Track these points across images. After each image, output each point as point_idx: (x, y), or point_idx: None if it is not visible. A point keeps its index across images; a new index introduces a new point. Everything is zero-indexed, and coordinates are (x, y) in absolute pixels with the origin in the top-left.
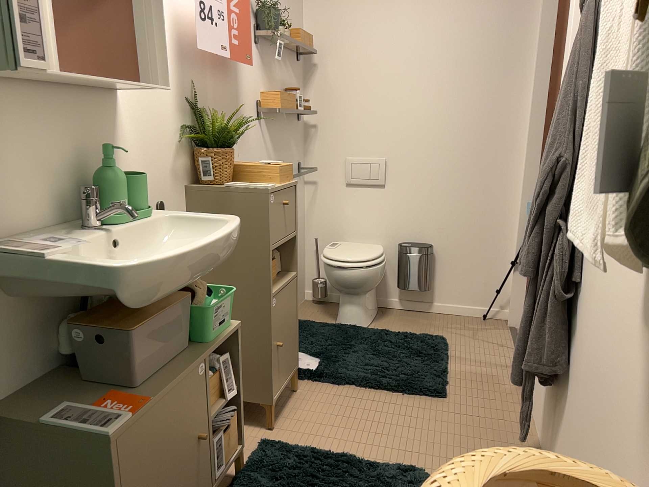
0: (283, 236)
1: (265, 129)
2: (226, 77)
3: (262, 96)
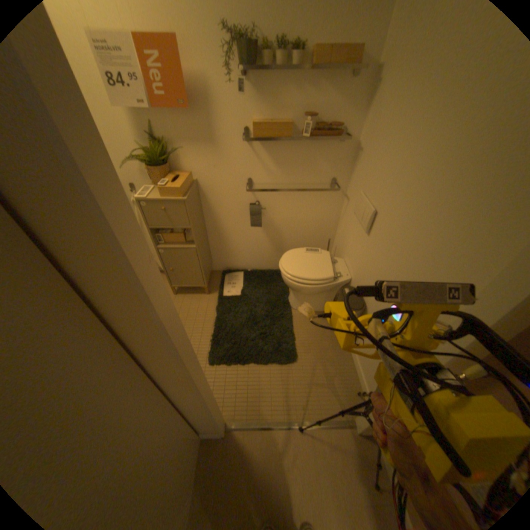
0: (167, 225)
1: (258, 148)
2: (191, 112)
3: (253, 122)
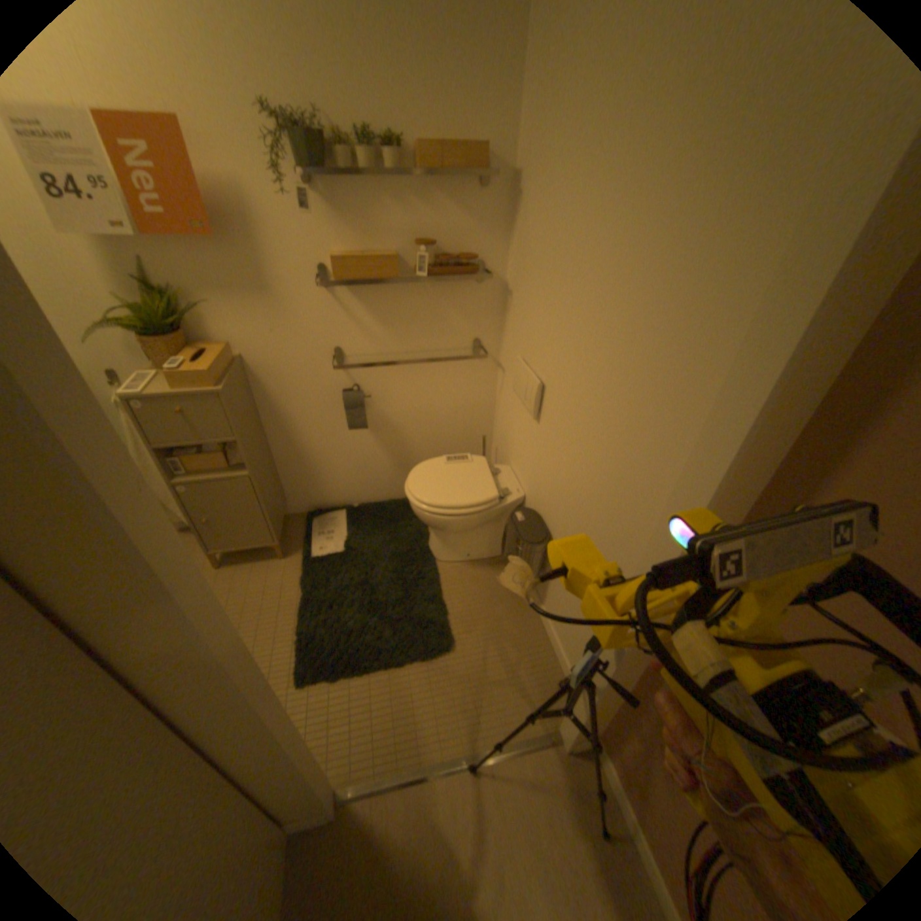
0: (188, 440)
1: (347, 298)
2: (218, 241)
3: (332, 257)
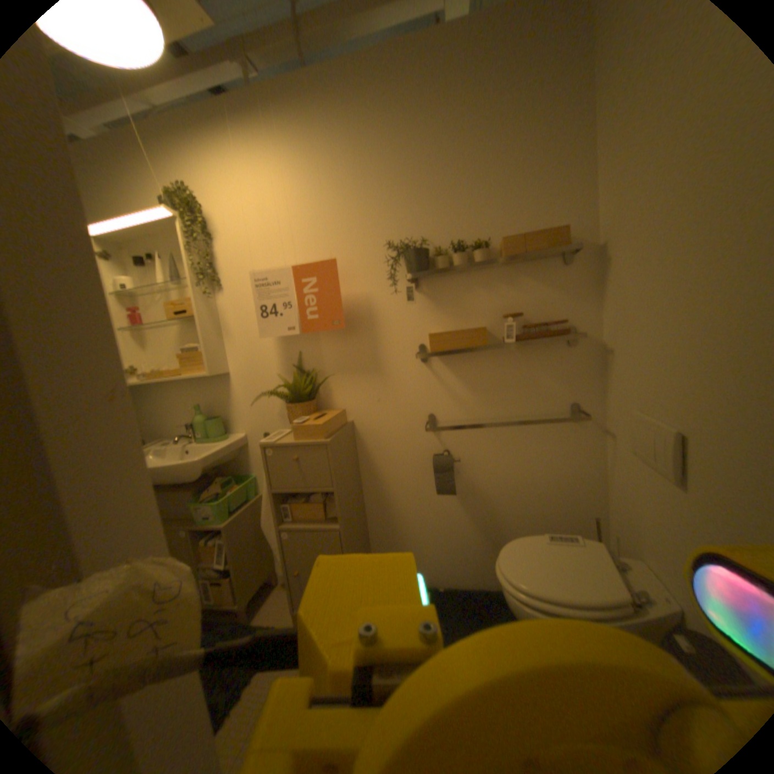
0: (299, 485)
1: (442, 368)
2: (351, 334)
3: (432, 336)
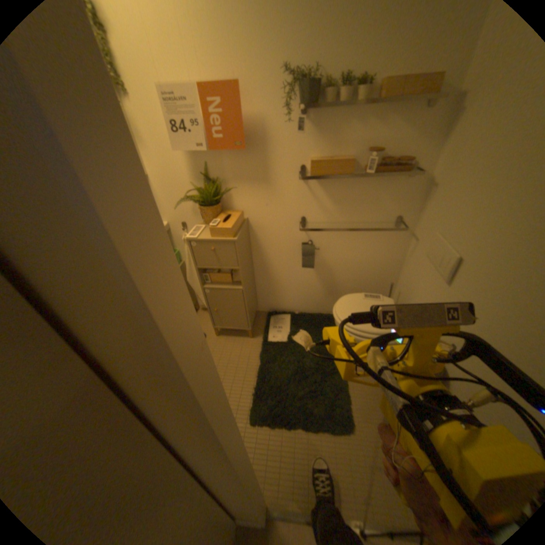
0: (215, 265)
1: (314, 186)
2: (246, 152)
3: (310, 160)
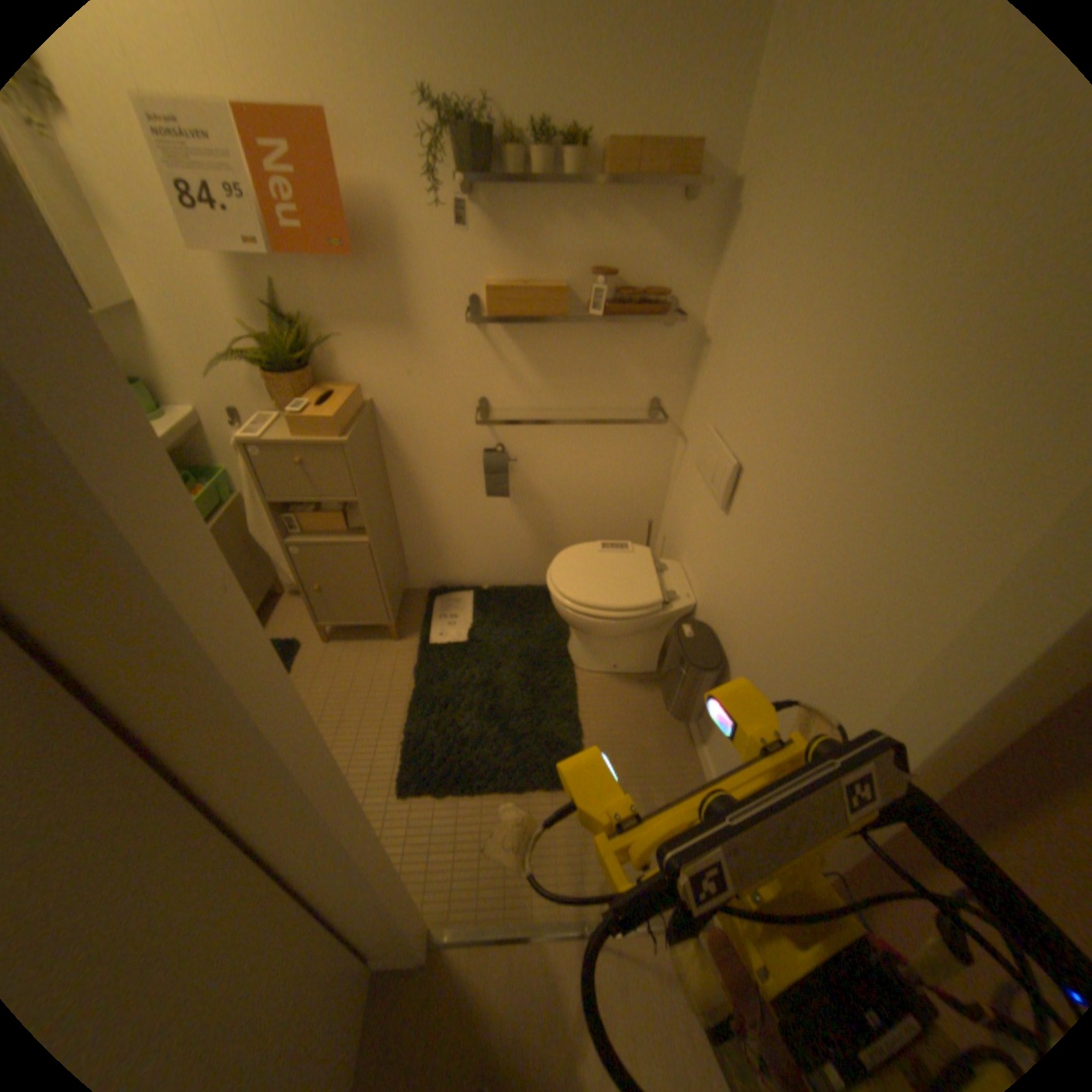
0: (306, 496)
1: (500, 338)
2: (358, 264)
3: (488, 286)
